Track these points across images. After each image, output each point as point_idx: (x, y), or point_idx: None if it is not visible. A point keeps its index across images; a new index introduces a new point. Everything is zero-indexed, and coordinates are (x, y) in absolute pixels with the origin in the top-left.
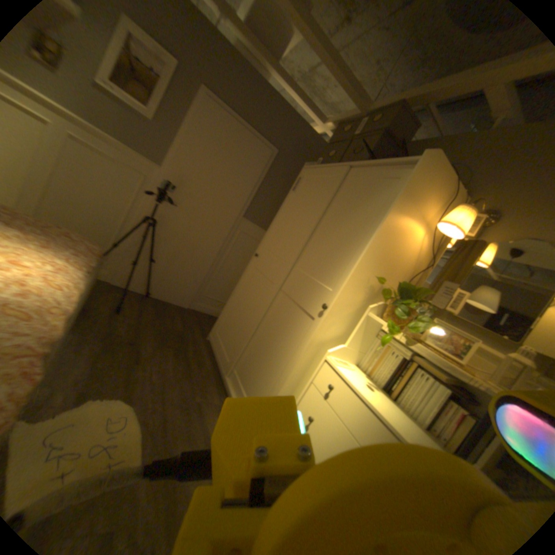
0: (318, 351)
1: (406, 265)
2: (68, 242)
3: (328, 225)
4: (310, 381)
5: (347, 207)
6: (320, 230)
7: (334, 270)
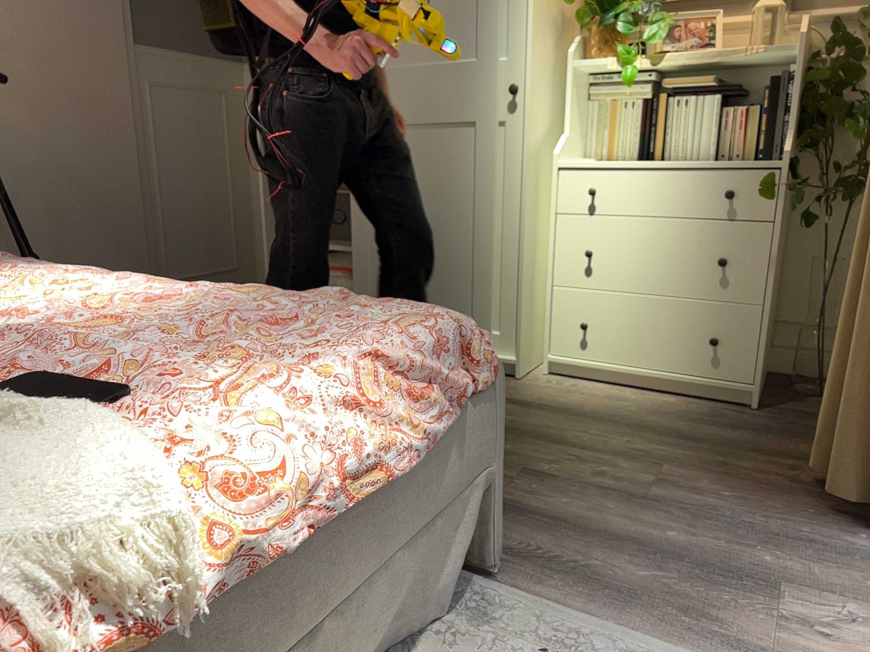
0: (539, 168)
1: None
2: None
3: None
4: (555, 213)
5: None
6: None
7: (488, 26)
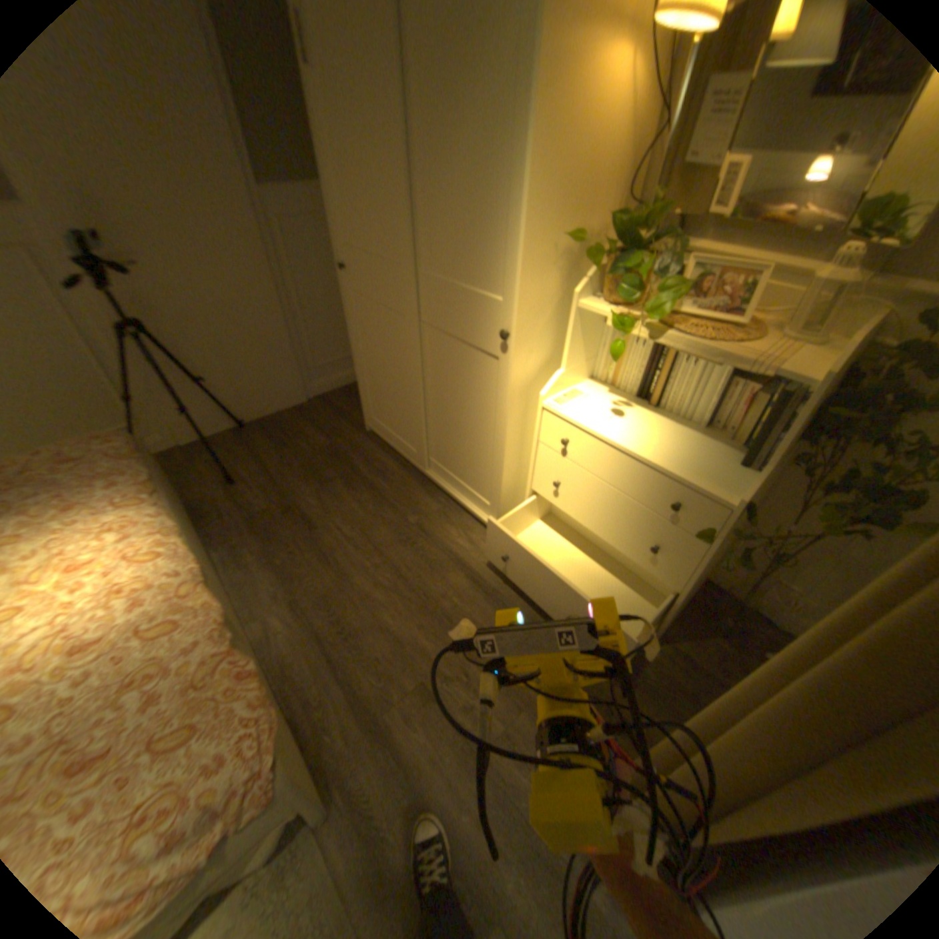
0: (529, 398)
1: (617, 154)
2: (83, 471)
3: (431, 148)
4: (536, 440)
5: (446, 78)
6: (422, 167)
7: (490, 257)
